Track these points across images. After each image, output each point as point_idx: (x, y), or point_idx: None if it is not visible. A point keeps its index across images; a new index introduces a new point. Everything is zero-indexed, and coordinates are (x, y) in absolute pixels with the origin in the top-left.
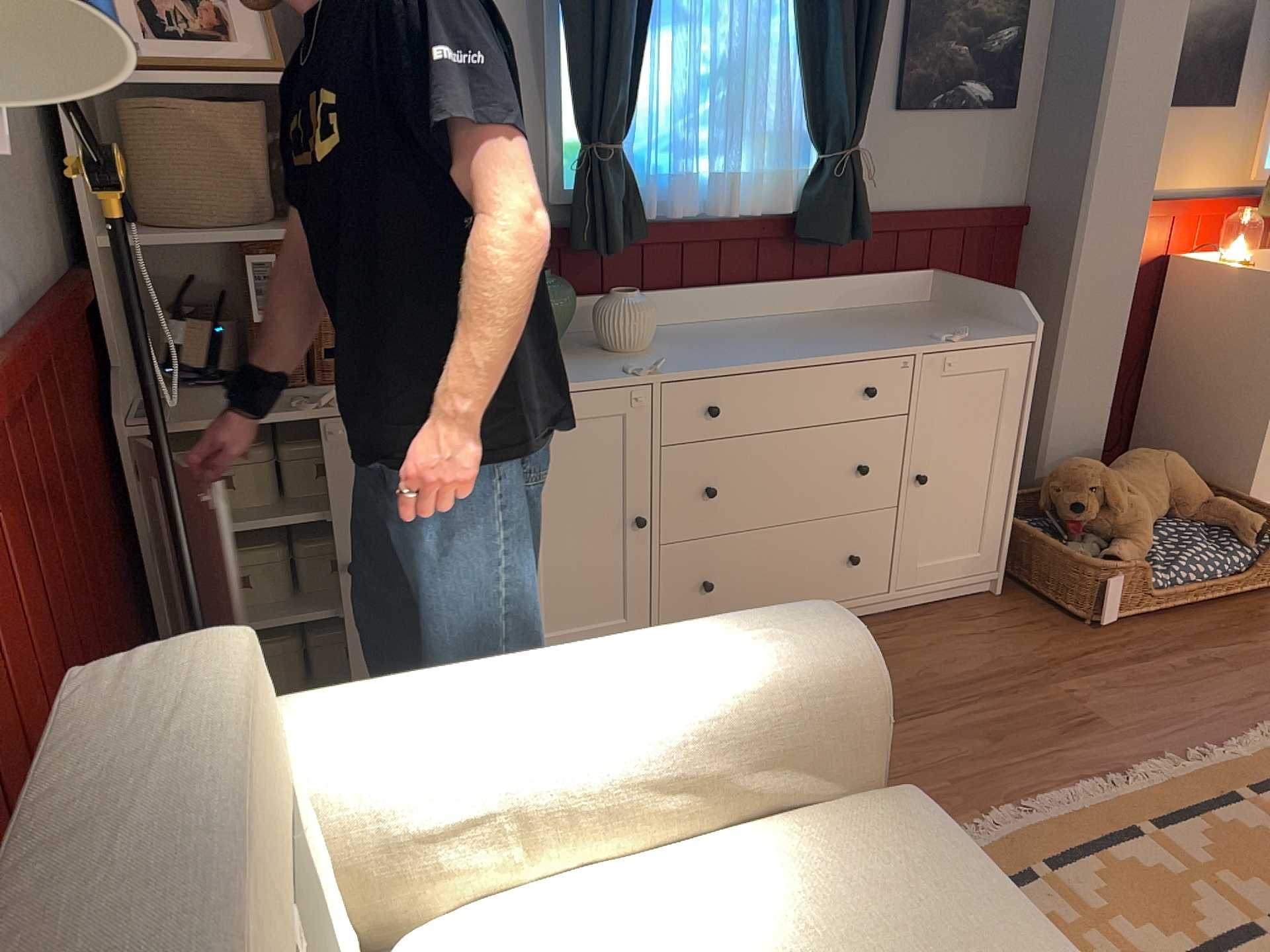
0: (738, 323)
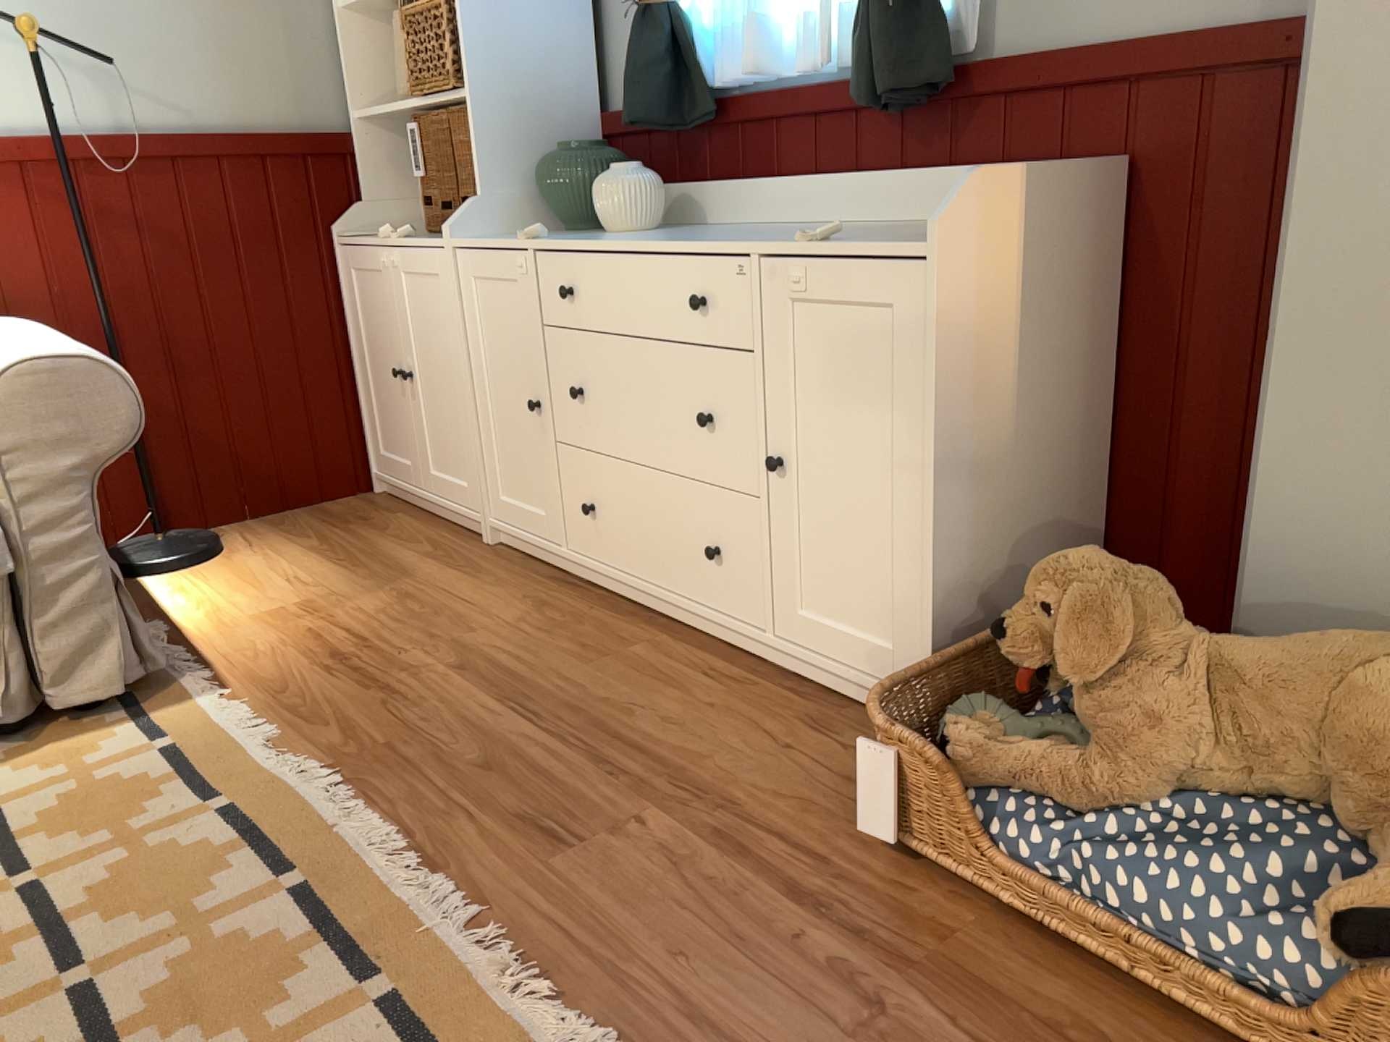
0: (784, 227)
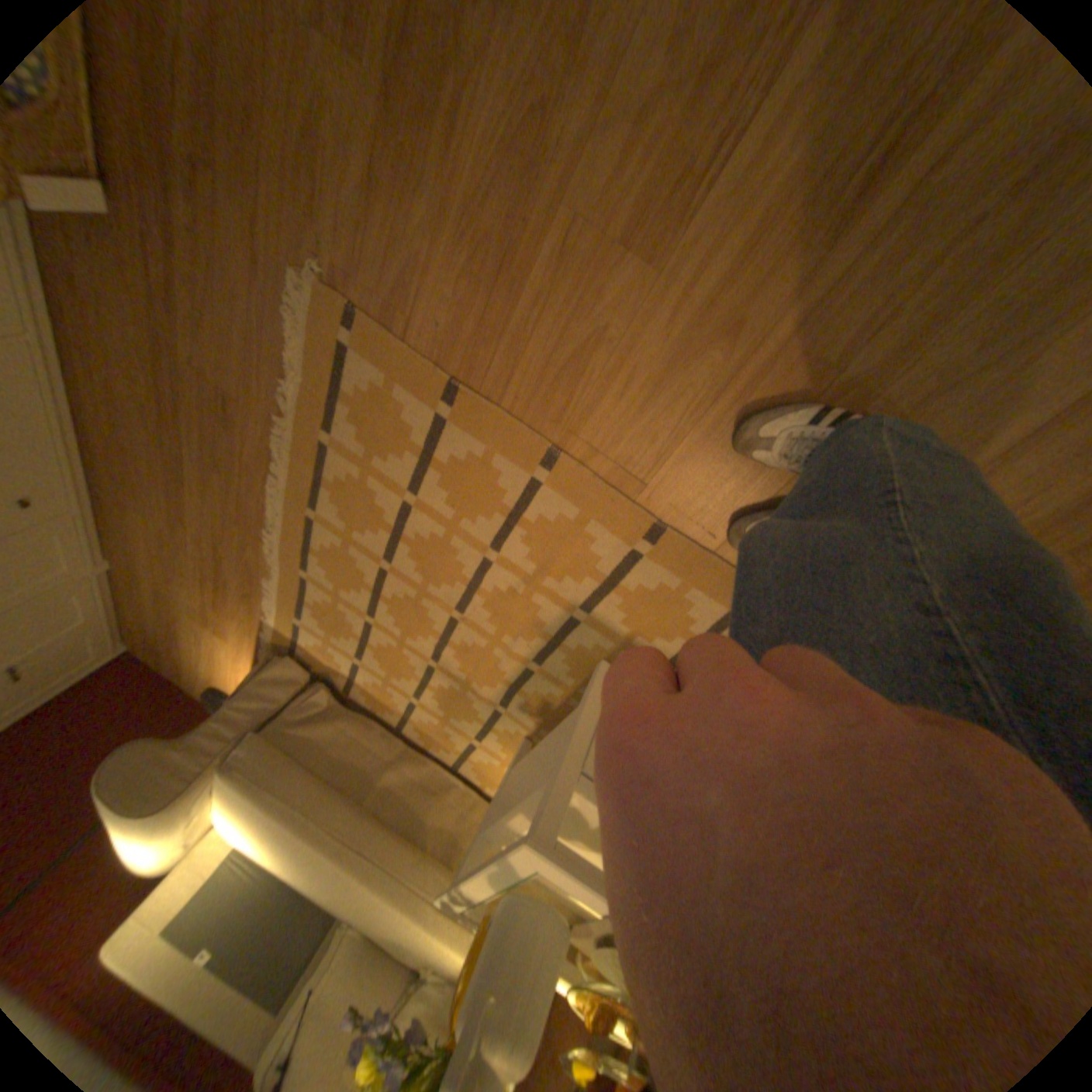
0: None
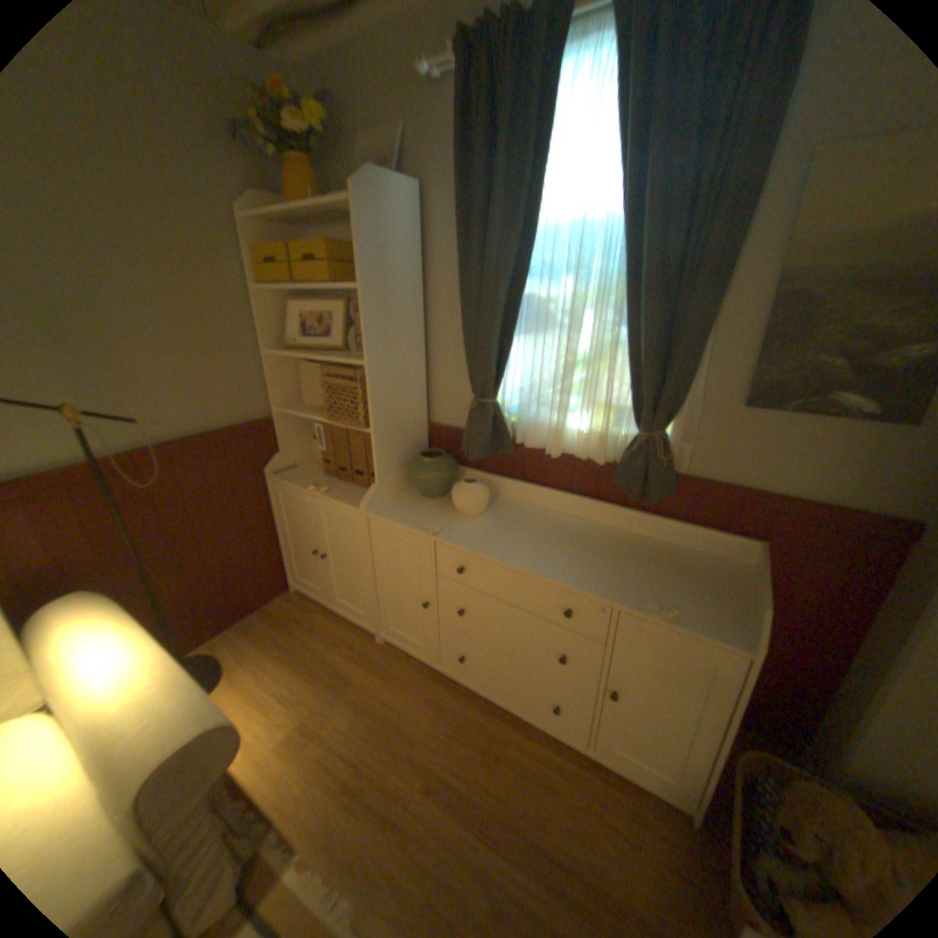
0: (562, 521)
